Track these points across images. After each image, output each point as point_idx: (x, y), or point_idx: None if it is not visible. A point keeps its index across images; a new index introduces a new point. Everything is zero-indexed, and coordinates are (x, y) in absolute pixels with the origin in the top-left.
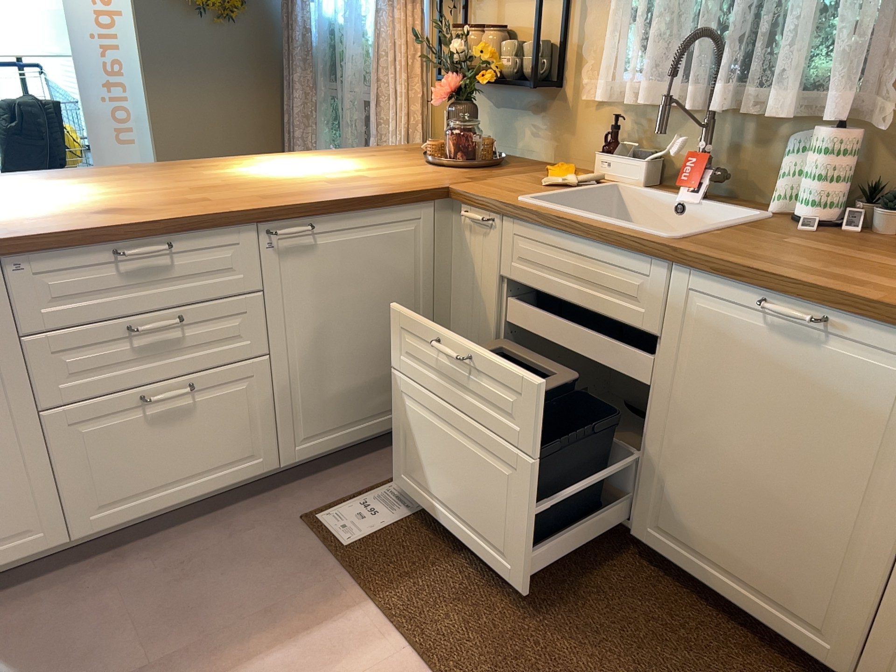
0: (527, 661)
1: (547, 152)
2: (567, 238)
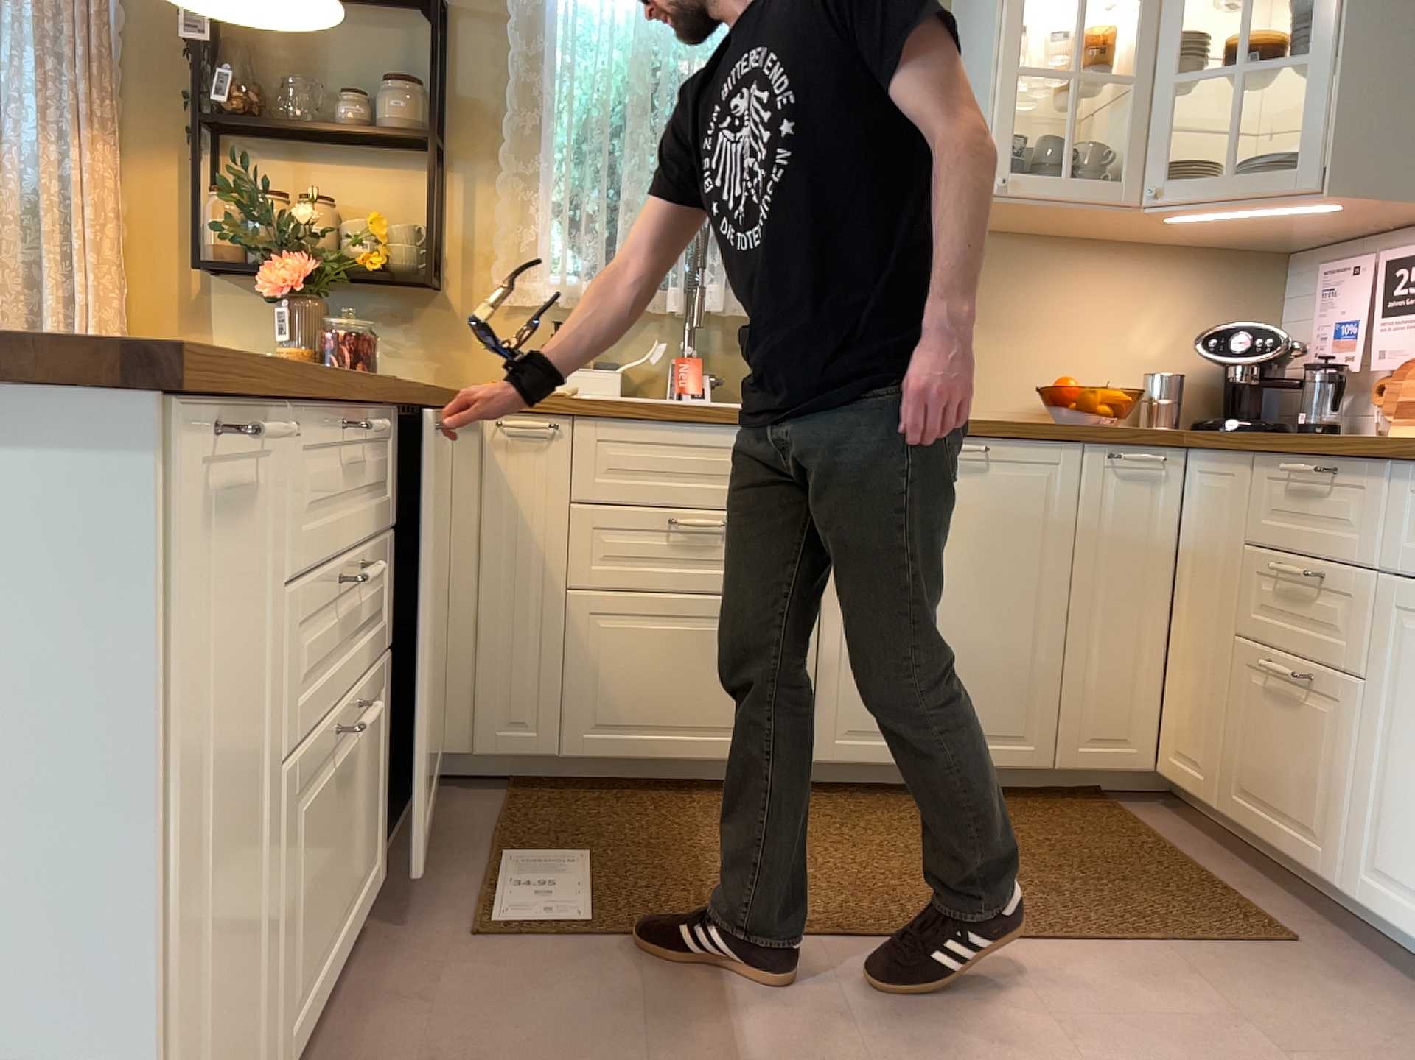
0: (898, 890)
1: (423, 375)
2: (690, 430)
